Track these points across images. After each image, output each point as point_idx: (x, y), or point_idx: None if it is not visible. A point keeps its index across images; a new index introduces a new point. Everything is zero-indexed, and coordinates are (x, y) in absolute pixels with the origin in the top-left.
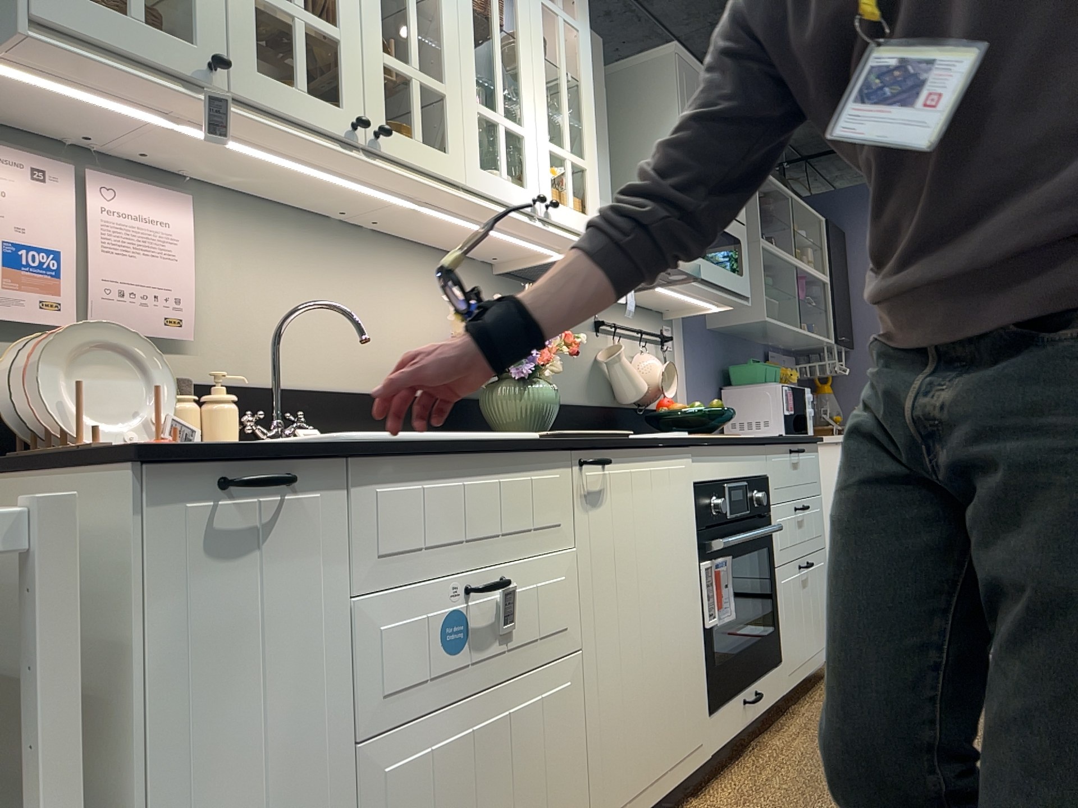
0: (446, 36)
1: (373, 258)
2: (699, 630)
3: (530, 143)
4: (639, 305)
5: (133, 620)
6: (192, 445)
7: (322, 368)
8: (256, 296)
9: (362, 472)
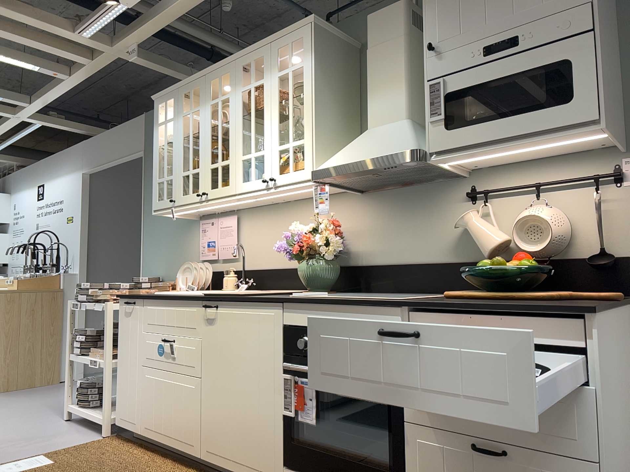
0: (230, 140)
1: (292, 211)
2: (276, 411)
3: (266, 155)
4: (547, 156)
5: (119, 324)
6: (130, 294)
7: (273, 260)
8: (255, 239)
9: (146, 302)
